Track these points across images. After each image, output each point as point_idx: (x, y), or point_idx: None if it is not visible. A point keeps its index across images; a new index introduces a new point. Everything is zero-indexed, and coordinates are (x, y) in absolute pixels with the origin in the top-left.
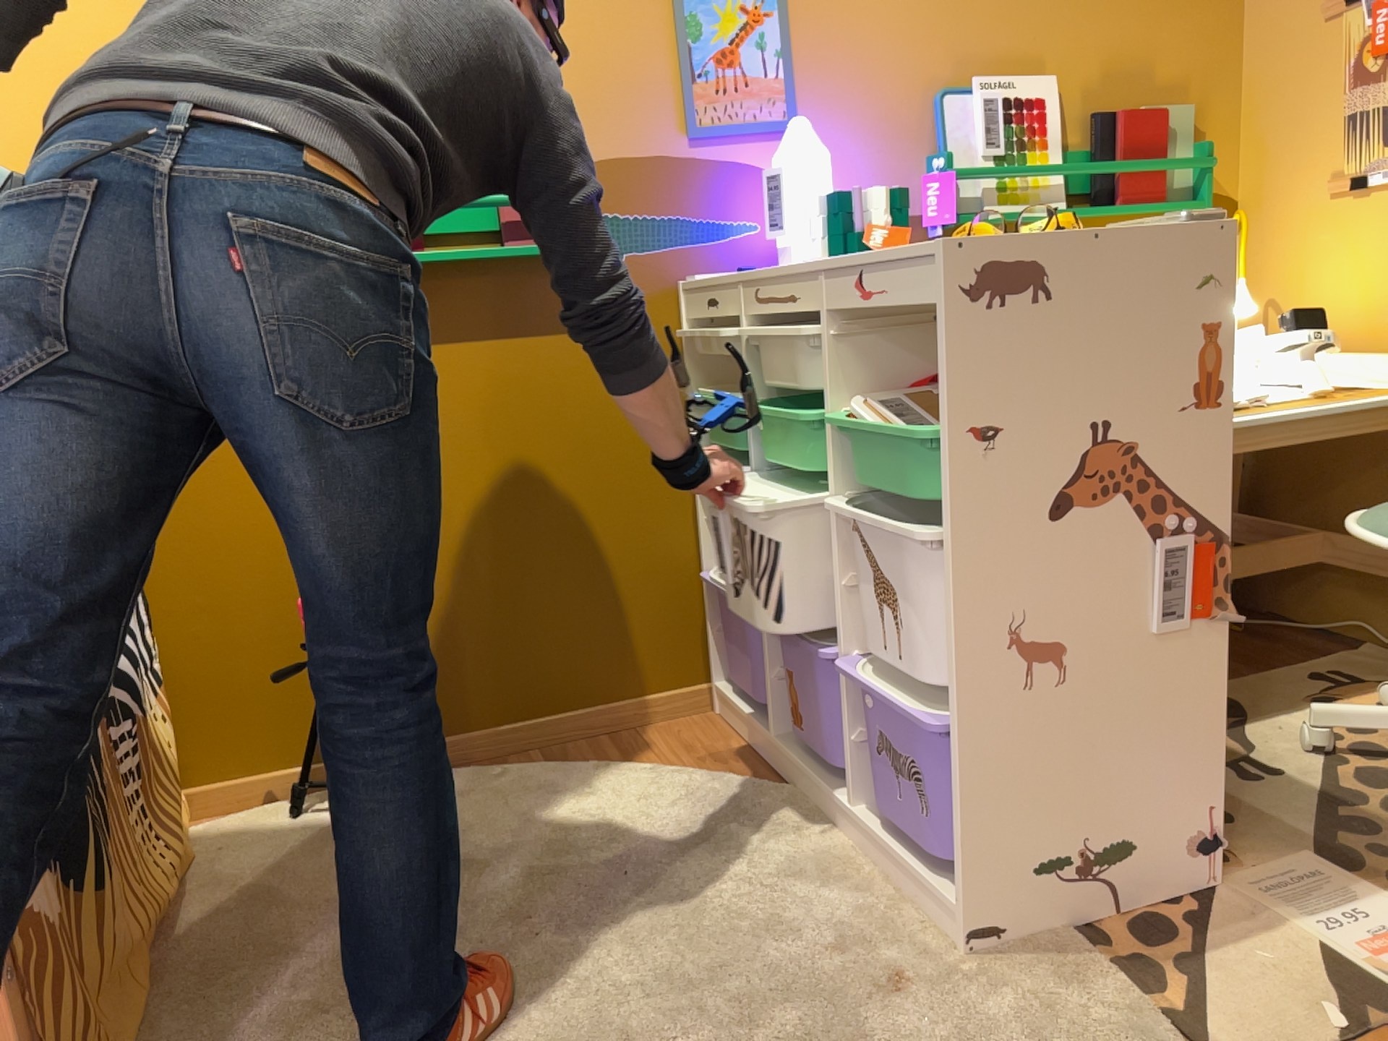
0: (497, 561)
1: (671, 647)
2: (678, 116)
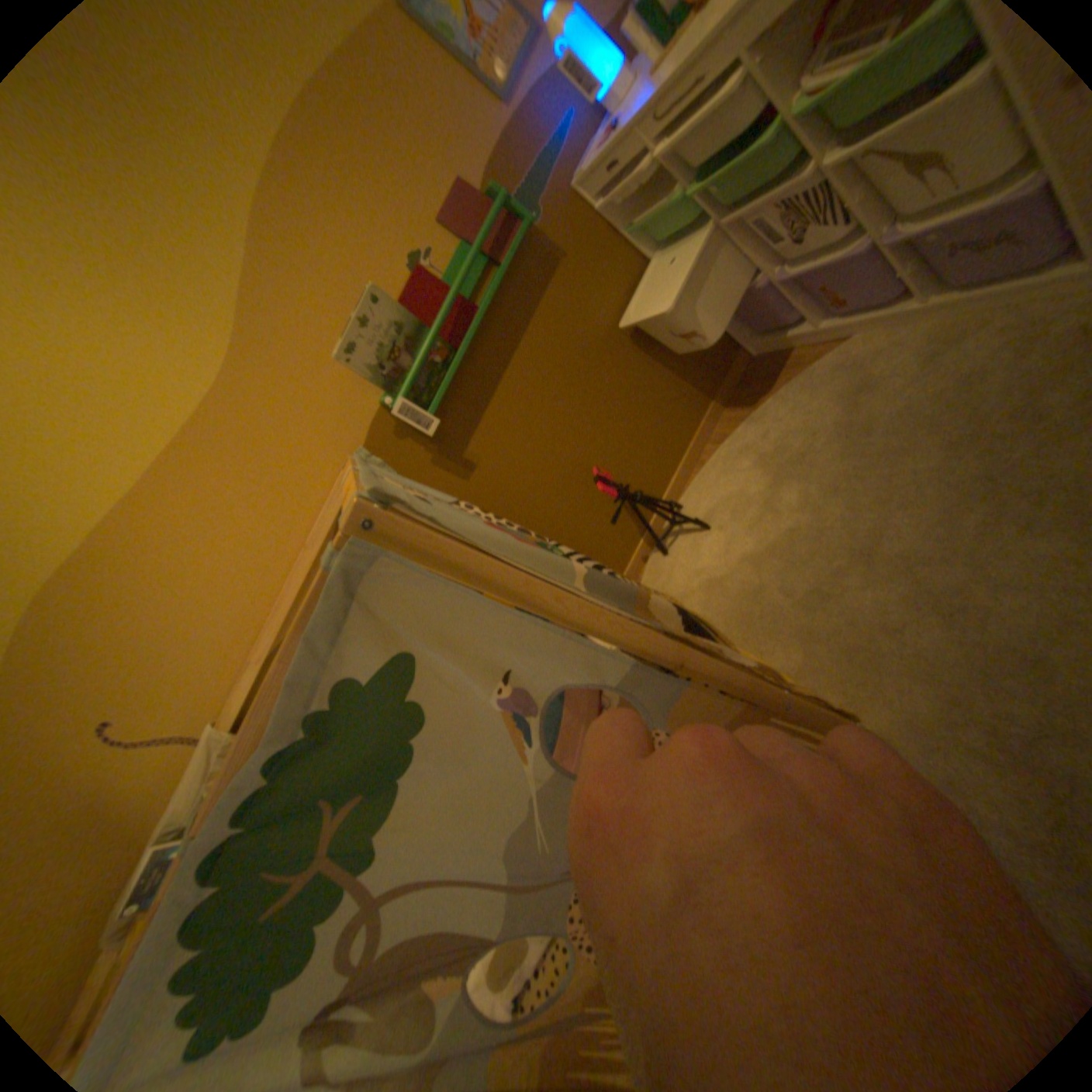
0: (628, 397)
1: (716, 351)
2: (487, 95)
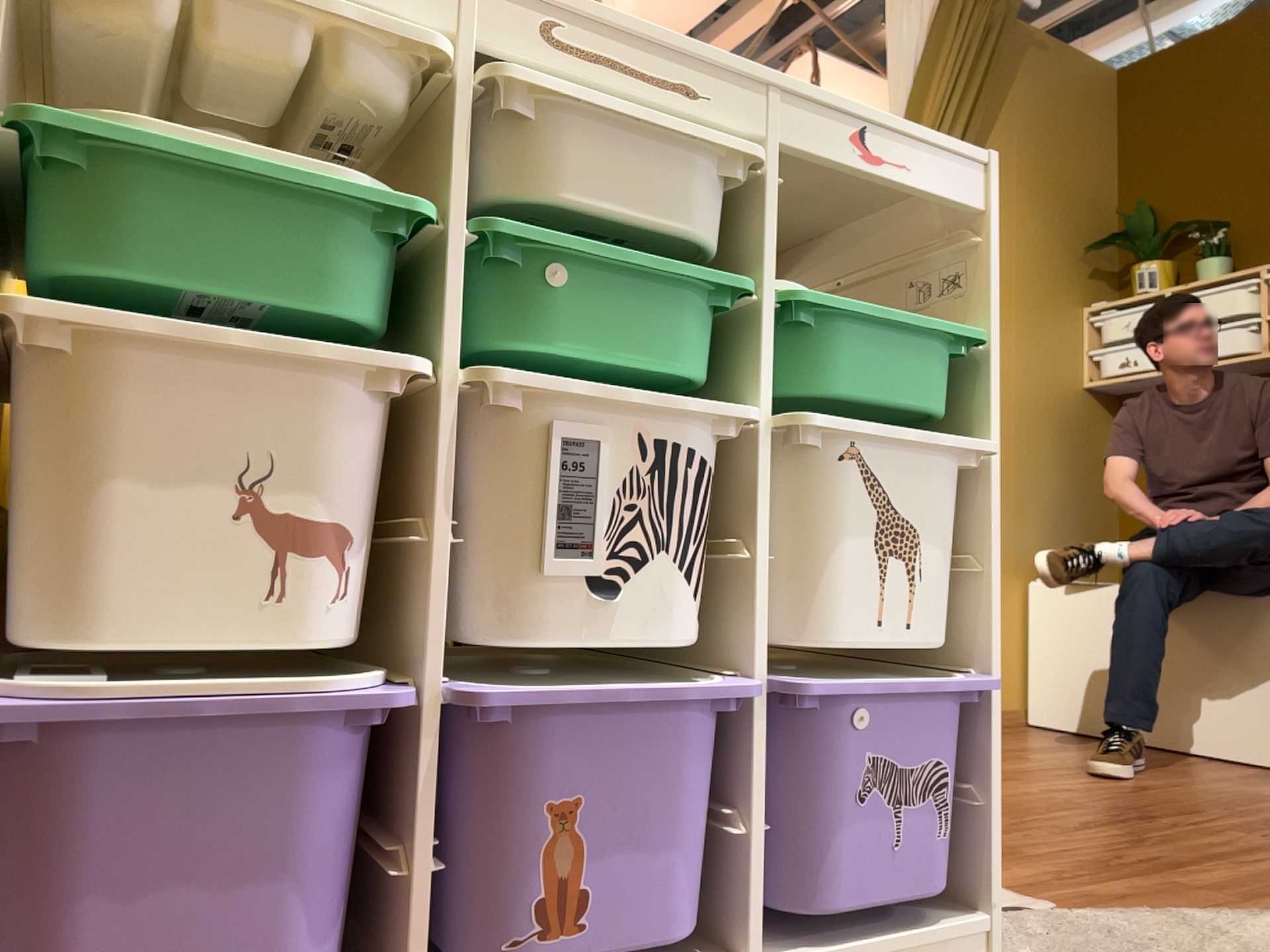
0: None
1: None
2: None
